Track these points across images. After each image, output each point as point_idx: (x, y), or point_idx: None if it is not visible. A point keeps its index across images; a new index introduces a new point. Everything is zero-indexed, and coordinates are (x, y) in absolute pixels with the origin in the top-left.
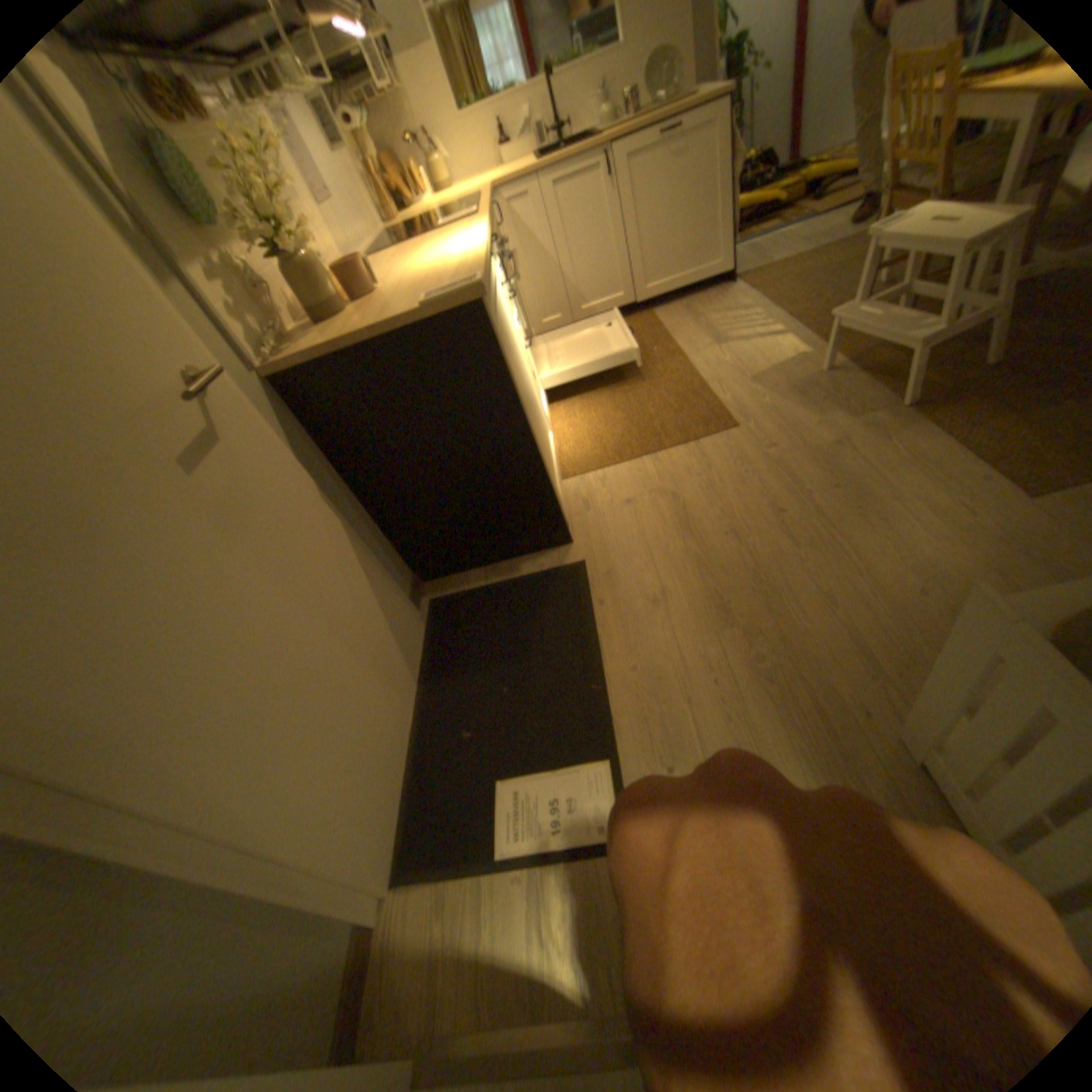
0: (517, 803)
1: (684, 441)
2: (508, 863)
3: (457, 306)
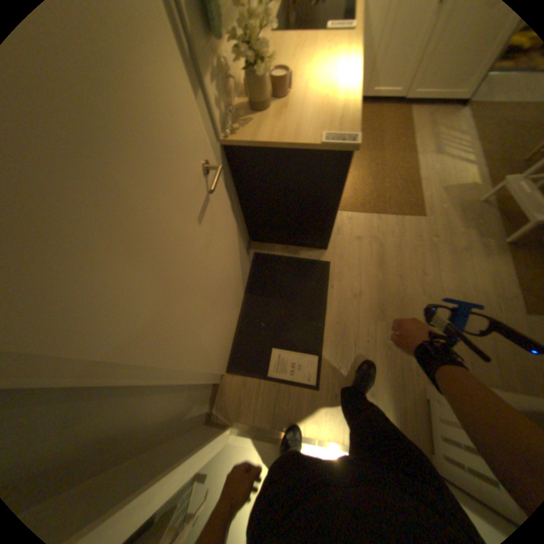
0: (280, 359)
1: (398, 214)
2: (273, 378)
3: (340, 150)
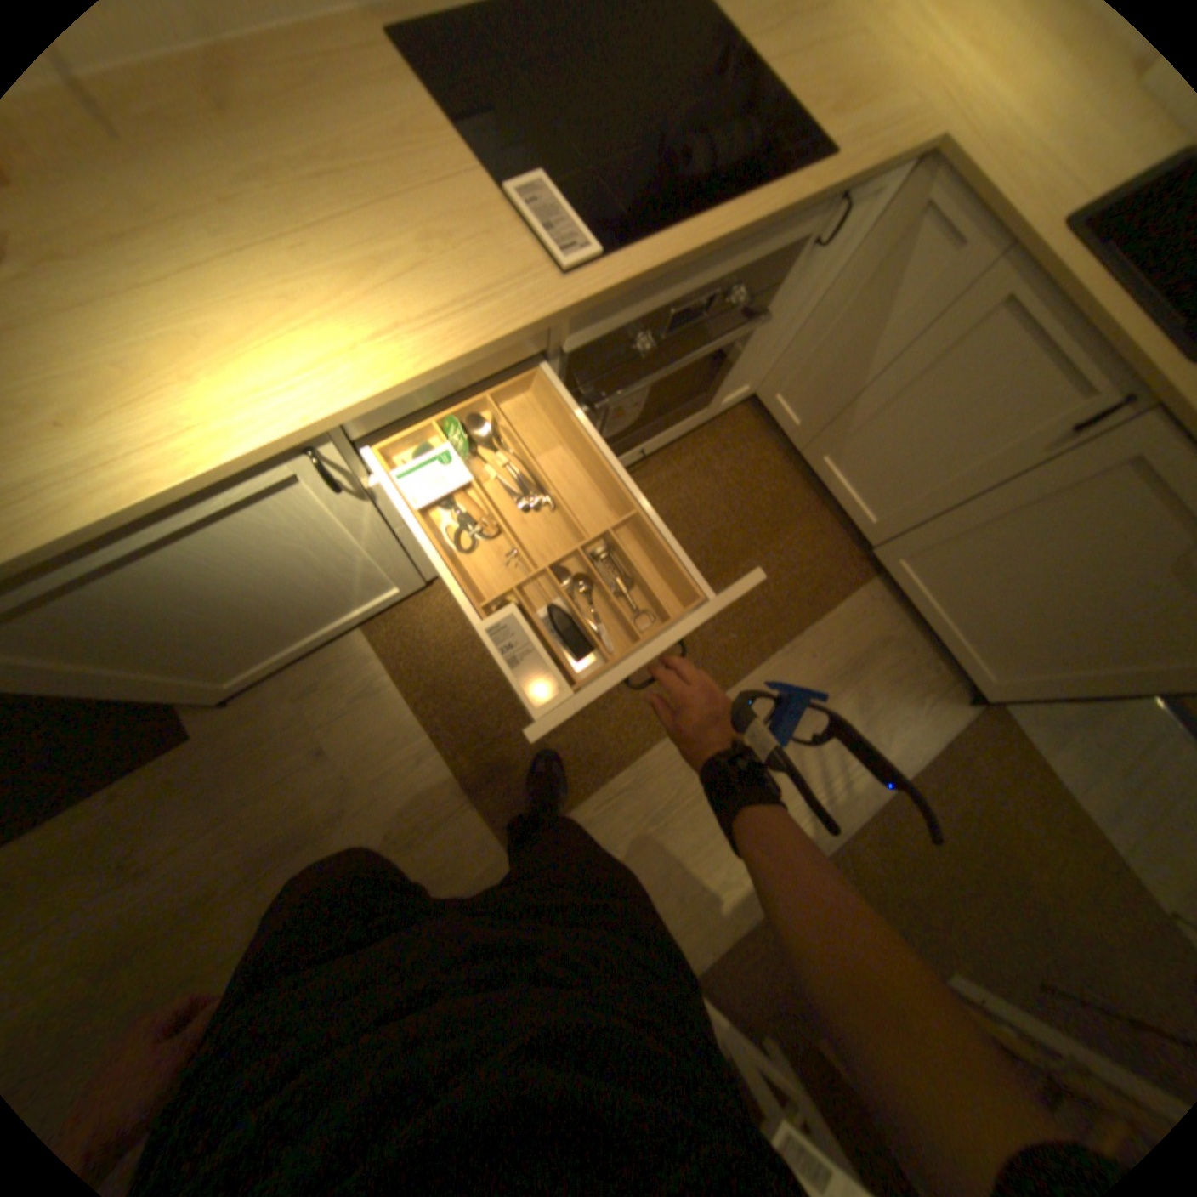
0: None
1: (460, 789)
2: None
3: None
